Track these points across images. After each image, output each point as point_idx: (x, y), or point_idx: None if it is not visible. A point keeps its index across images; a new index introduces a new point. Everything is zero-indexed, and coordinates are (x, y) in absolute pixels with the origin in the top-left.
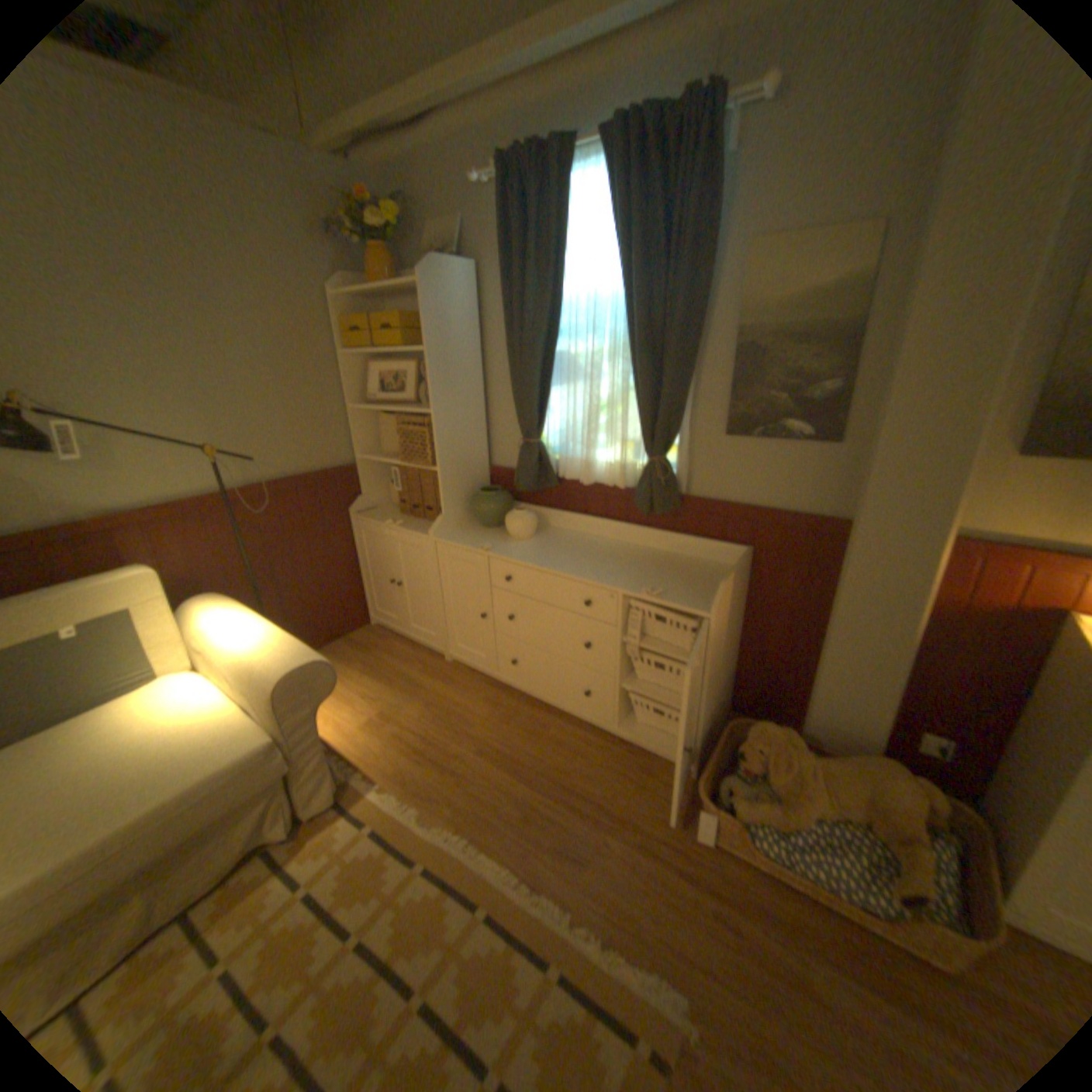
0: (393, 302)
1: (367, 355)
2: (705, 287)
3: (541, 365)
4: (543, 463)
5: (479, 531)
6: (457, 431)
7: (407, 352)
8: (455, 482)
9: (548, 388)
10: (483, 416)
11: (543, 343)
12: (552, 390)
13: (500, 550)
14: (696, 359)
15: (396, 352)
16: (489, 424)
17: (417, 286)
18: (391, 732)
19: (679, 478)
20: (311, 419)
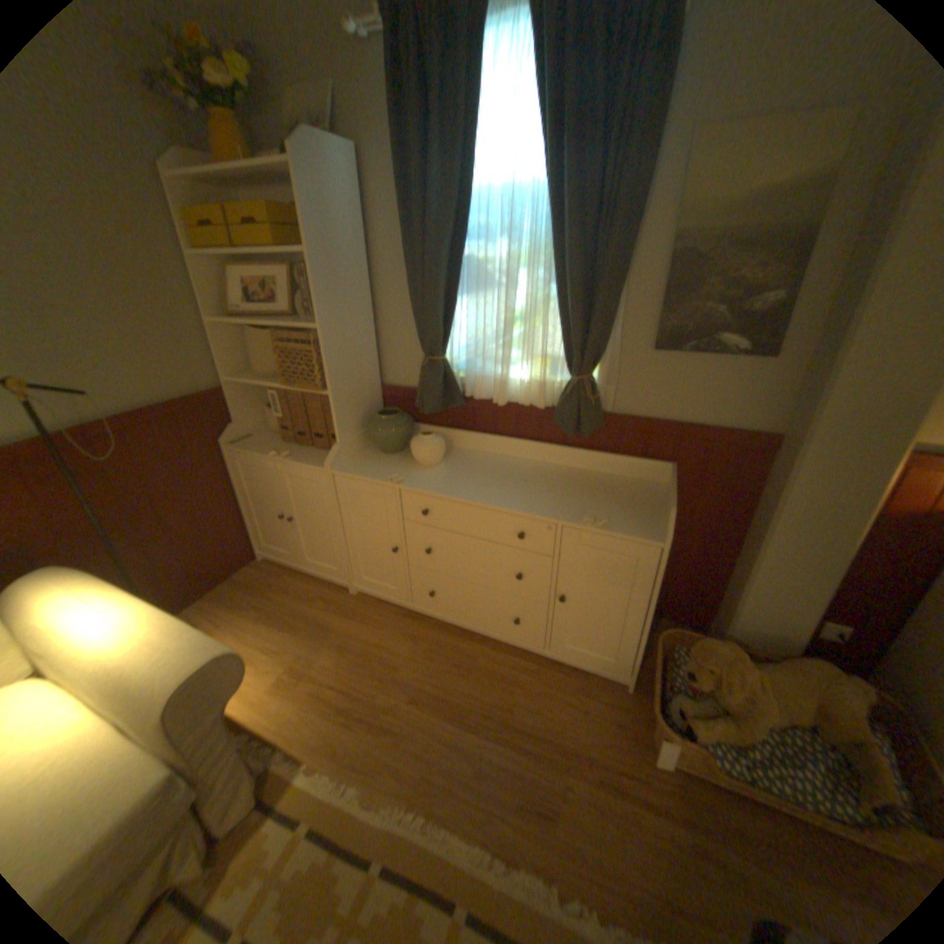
0: (249, 192)
1: (223, 255)
2: (648, 182)
3: (447, 271)
4: (446, 381)
5: (380, 457)
6: (347, 347)
7: (276, 253)
8: (348, 405)
9: (452, 297)
10: (372, 329)
11: (449, 244)
12: (458, 299)
13: (411, 480)
14: (630, 266)
15: (260, 253)
16: (379, 338)
17: (287, 167)
18: (306, 689)
19: (600, 394)
20: (159, 335)
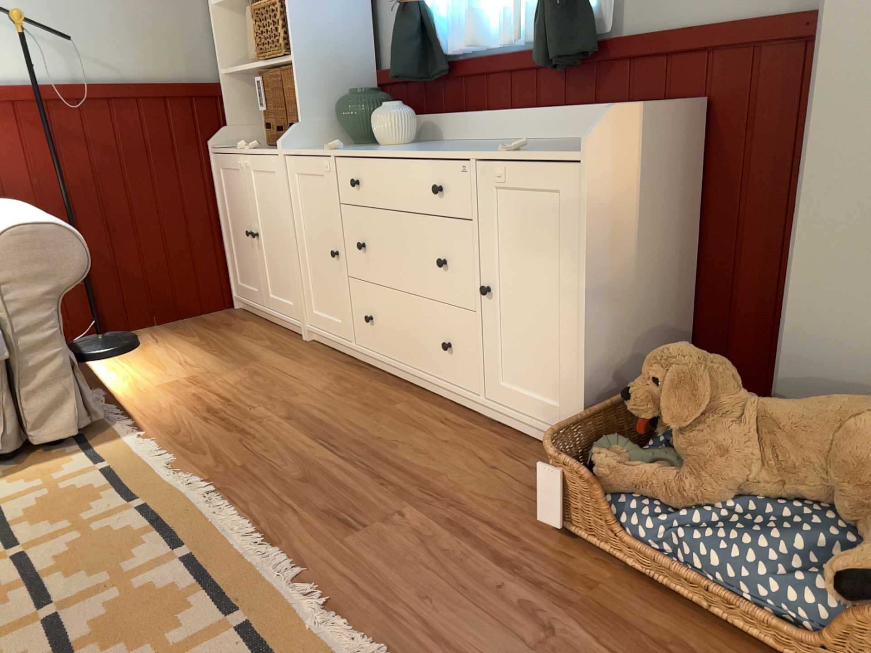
0: None
1: None
2: None
3: None
4: (429, 42)
5: (345, 146)
6: (322, 8)
7: None
8: (318, 80)
9: None
10: None
11: None
12: None
13: (351, 149)
14: None
15: None
16: (377, 12)
17: None
18: (194, 391)
19: (598, 11)
20: (163, 17)
